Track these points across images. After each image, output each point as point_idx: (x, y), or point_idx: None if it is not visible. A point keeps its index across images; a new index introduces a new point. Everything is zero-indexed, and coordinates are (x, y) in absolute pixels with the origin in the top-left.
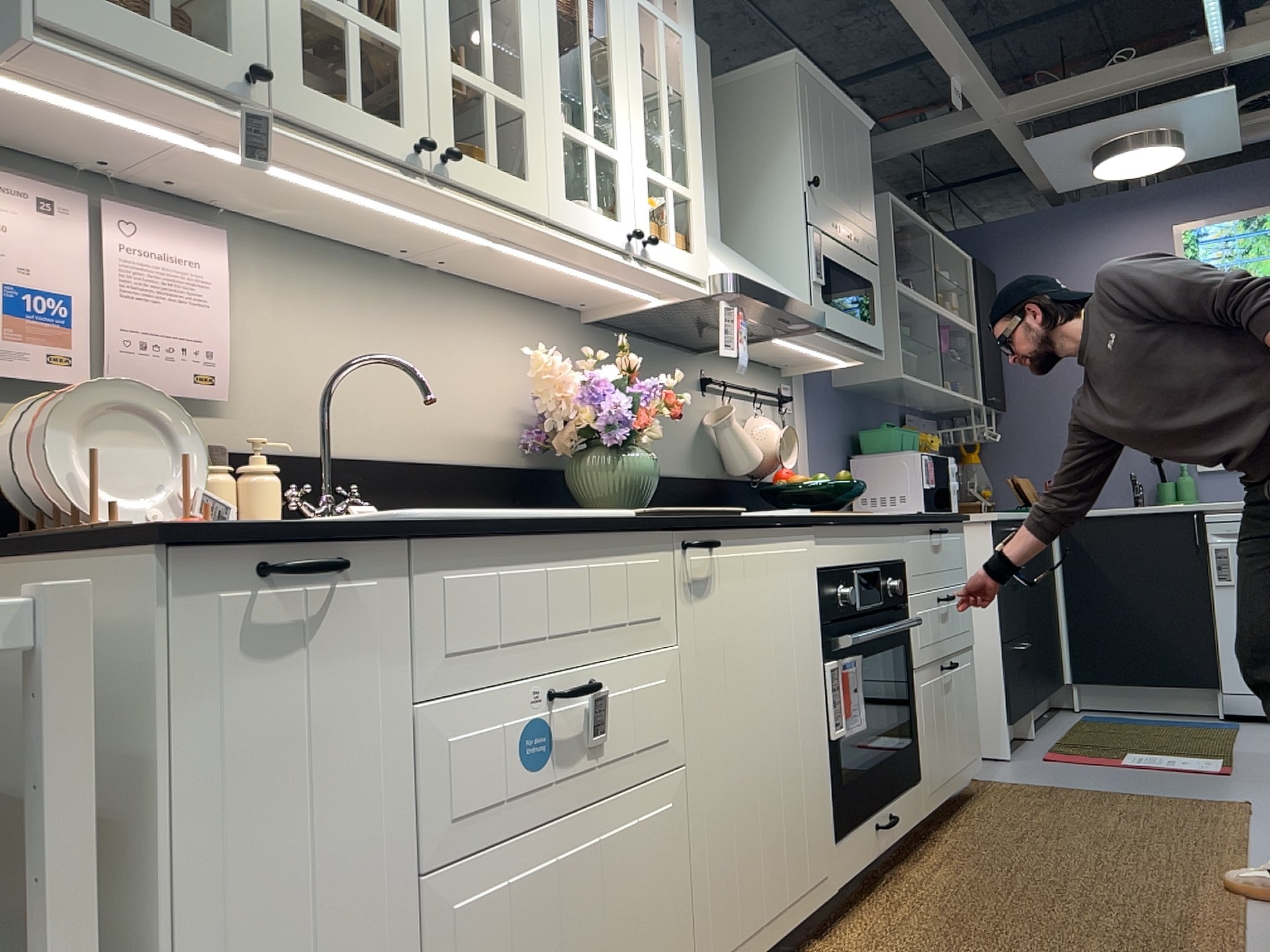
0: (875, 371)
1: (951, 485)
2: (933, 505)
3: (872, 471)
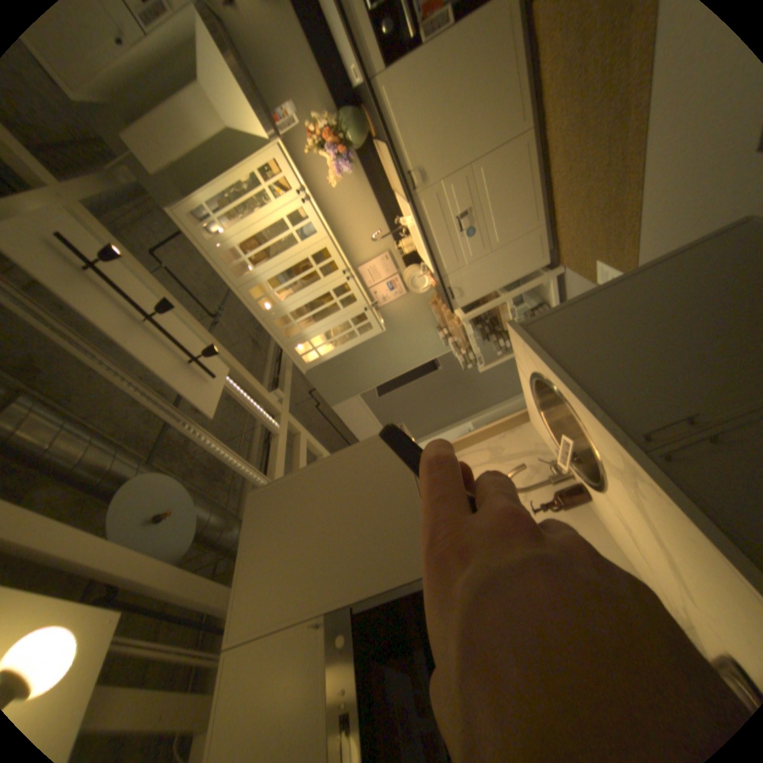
0: None
1: None
2: None
3: None
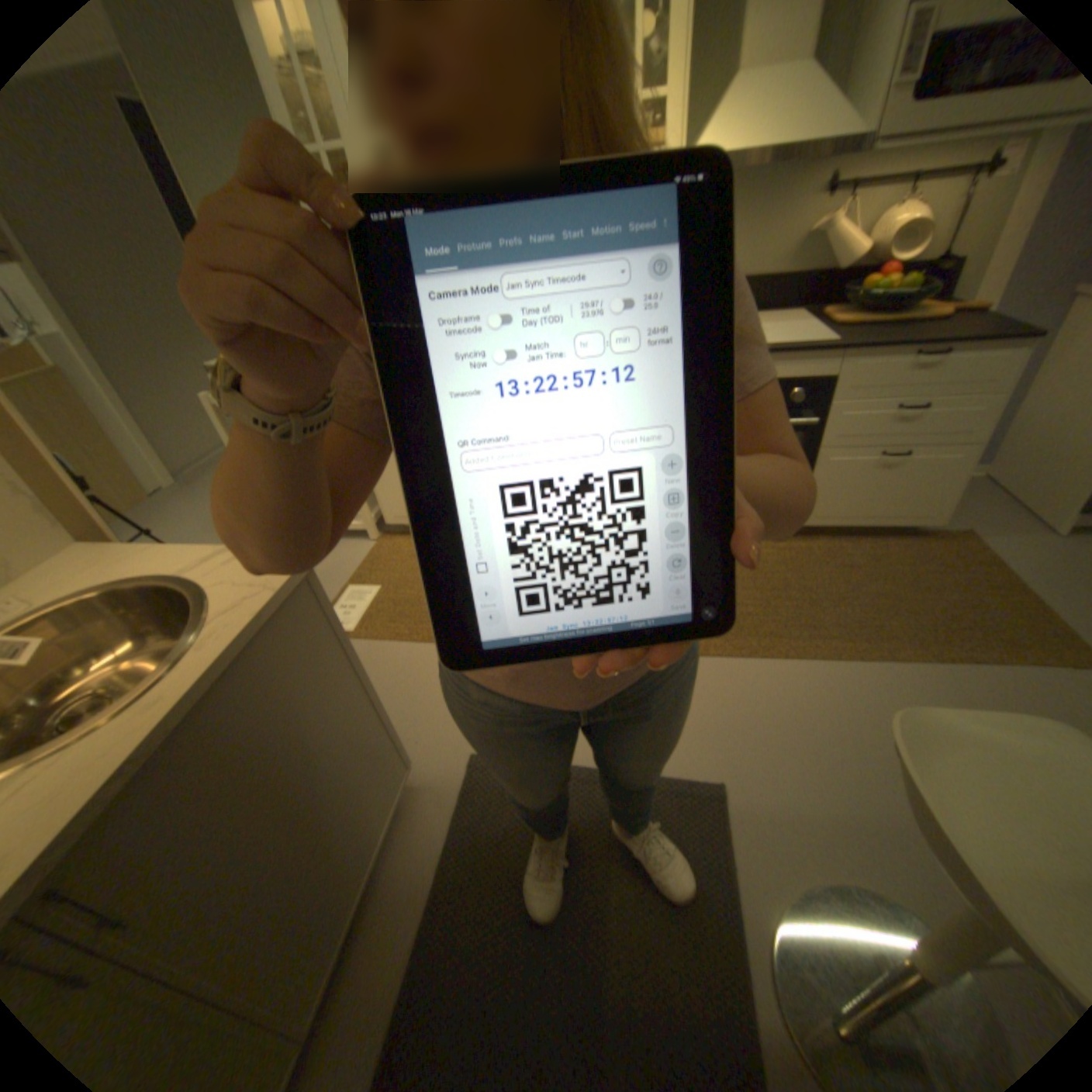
0: None
1: None
2: None
3: None
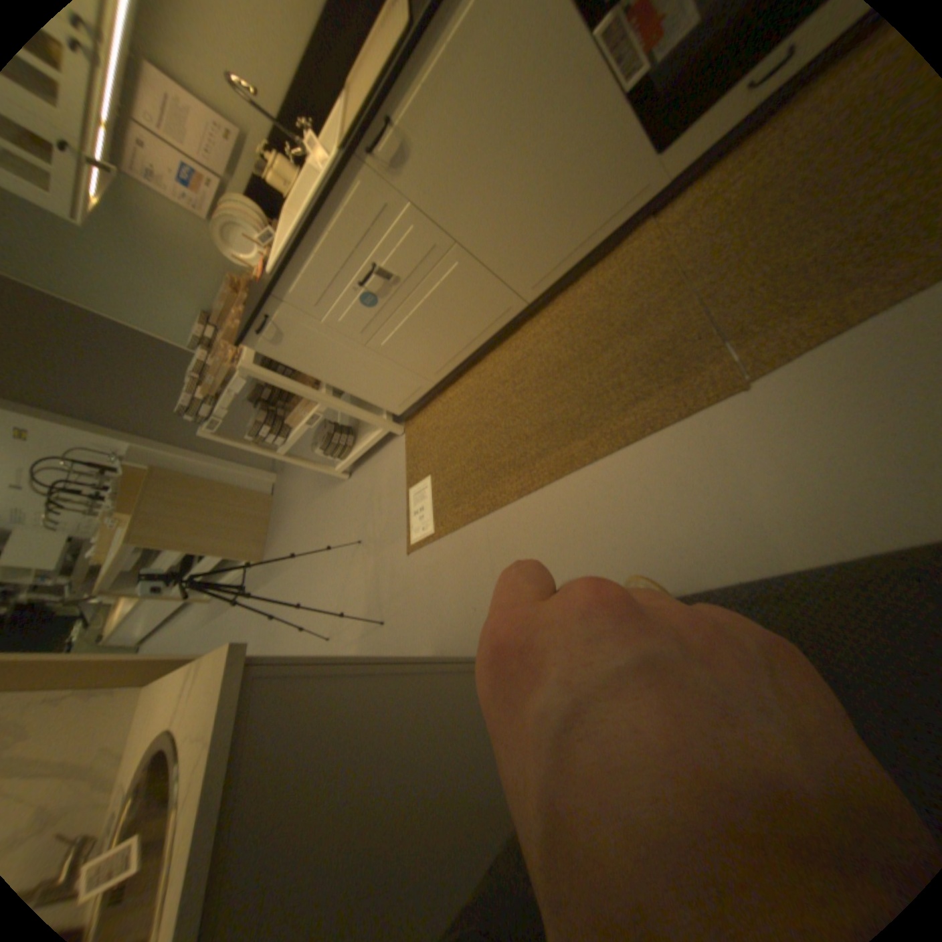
0: None
1: None
2: None
3: None
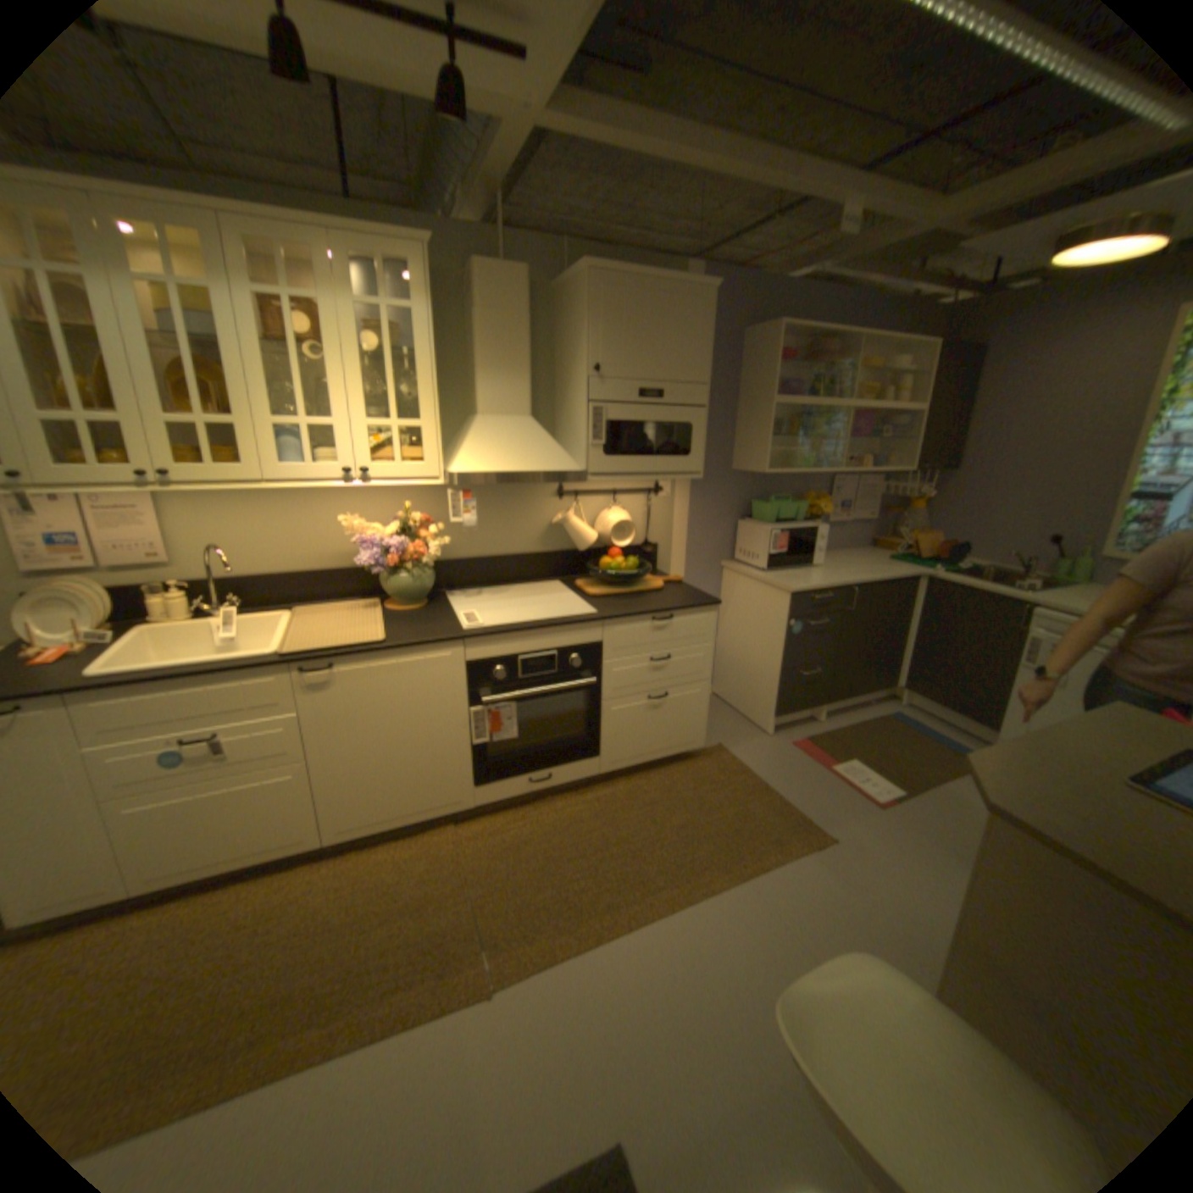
0: (753, 464)
1: (814, 547)
2: (778, 564)
3: (748, 532)
